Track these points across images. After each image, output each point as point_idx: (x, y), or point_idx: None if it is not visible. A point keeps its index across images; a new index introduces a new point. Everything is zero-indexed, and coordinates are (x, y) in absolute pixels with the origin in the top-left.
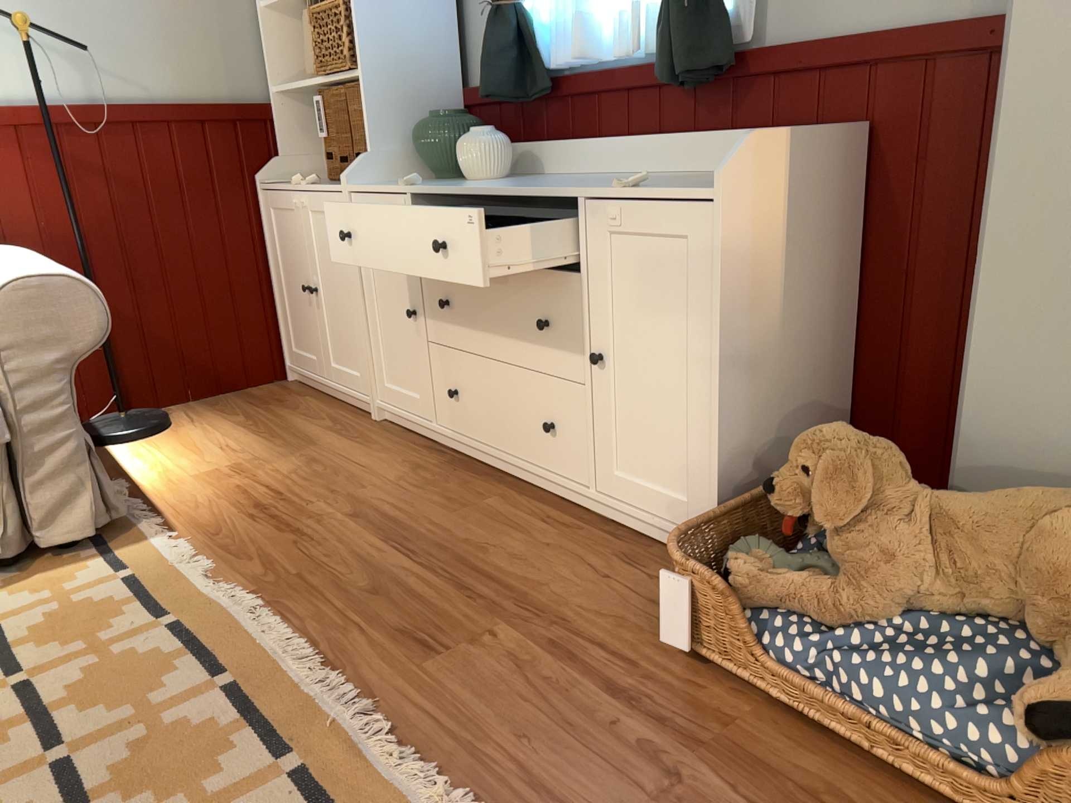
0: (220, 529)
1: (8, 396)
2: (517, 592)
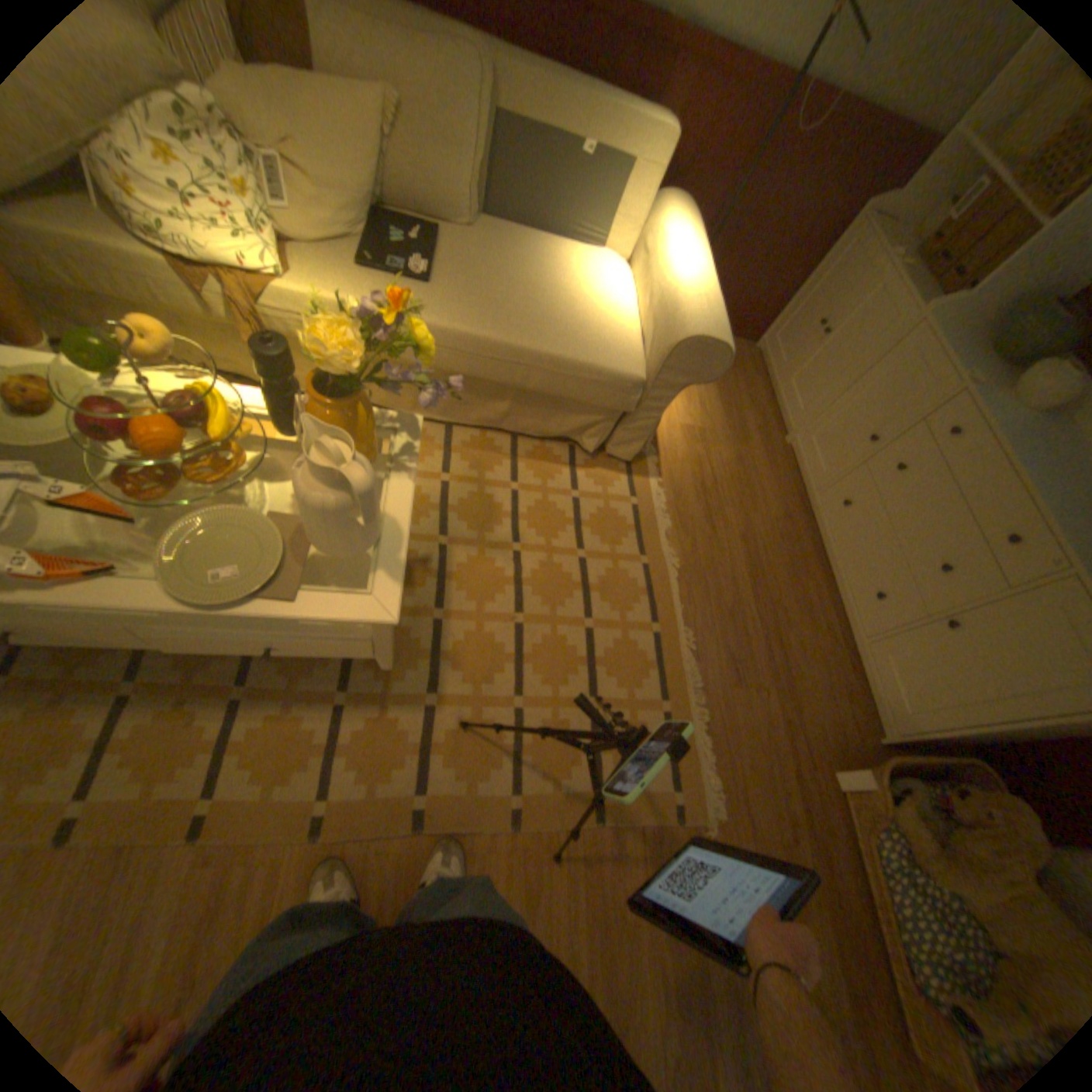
0: (680, 496)
1: (646, 391)
2: (790, 675)
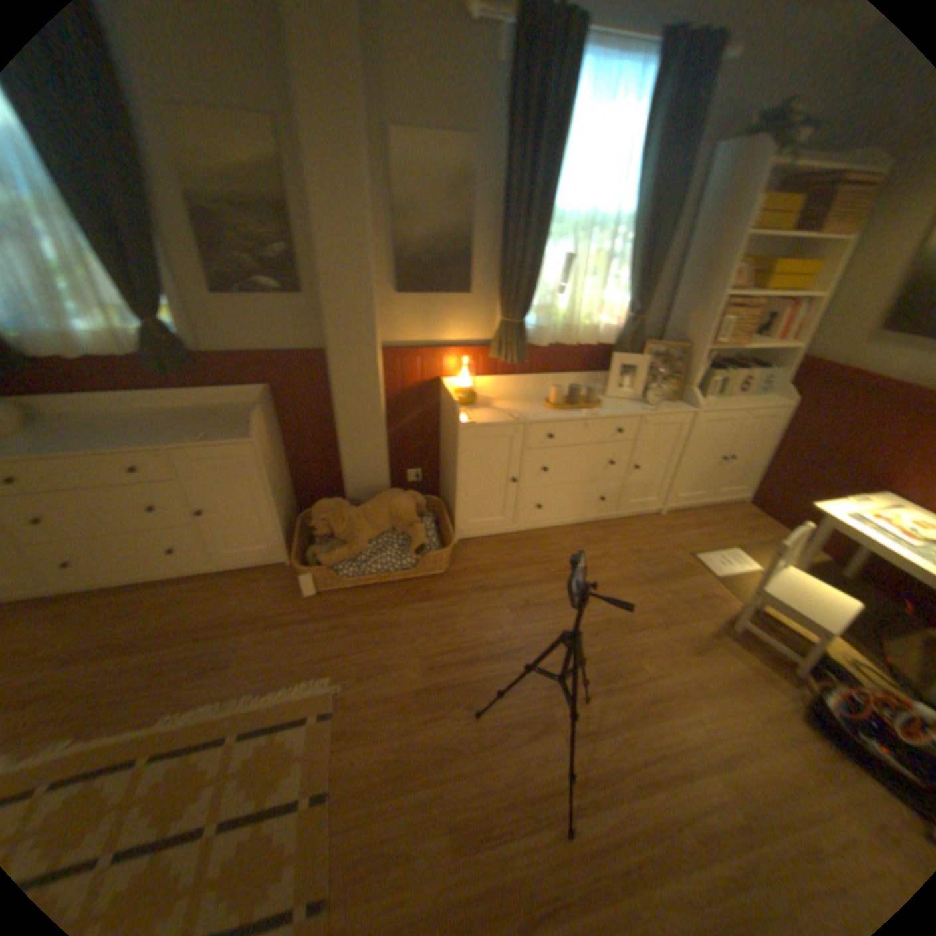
0: None
1: None
2: (224, 623)
